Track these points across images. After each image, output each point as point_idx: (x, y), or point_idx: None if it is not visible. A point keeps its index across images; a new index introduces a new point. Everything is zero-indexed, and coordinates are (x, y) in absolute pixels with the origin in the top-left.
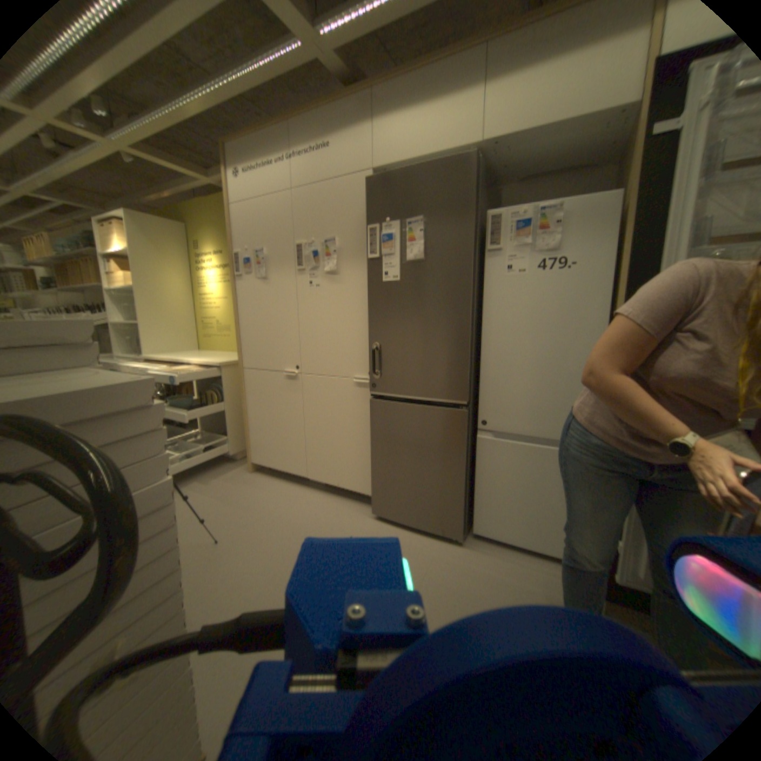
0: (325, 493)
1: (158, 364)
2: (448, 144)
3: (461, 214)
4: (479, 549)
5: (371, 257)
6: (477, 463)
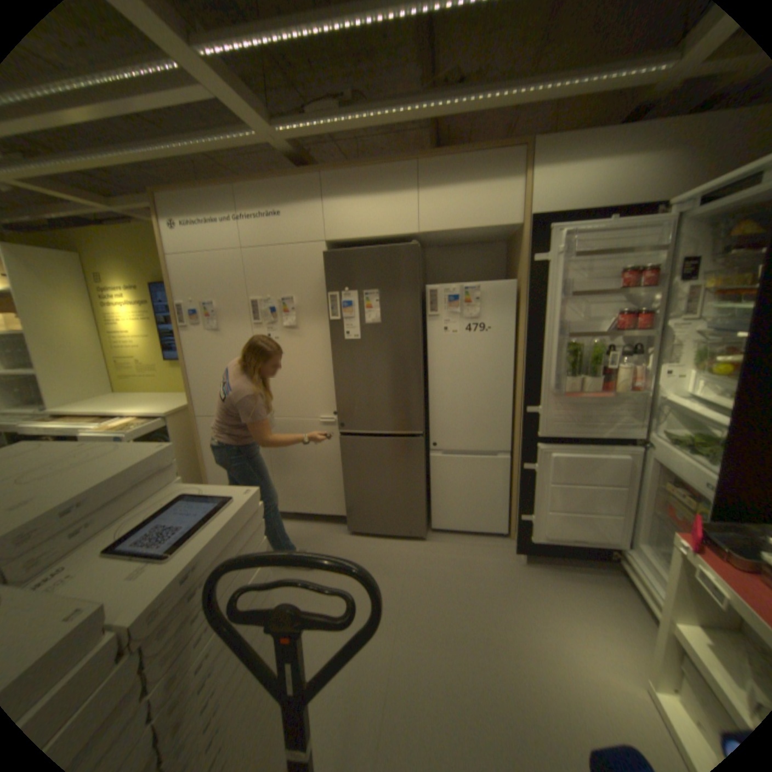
0: (297, 521)
1: (76, 419)
2: (392, 232)
3: (409, 291)
4: (438, 541)
5: (333, 319)
6: (430, 475)
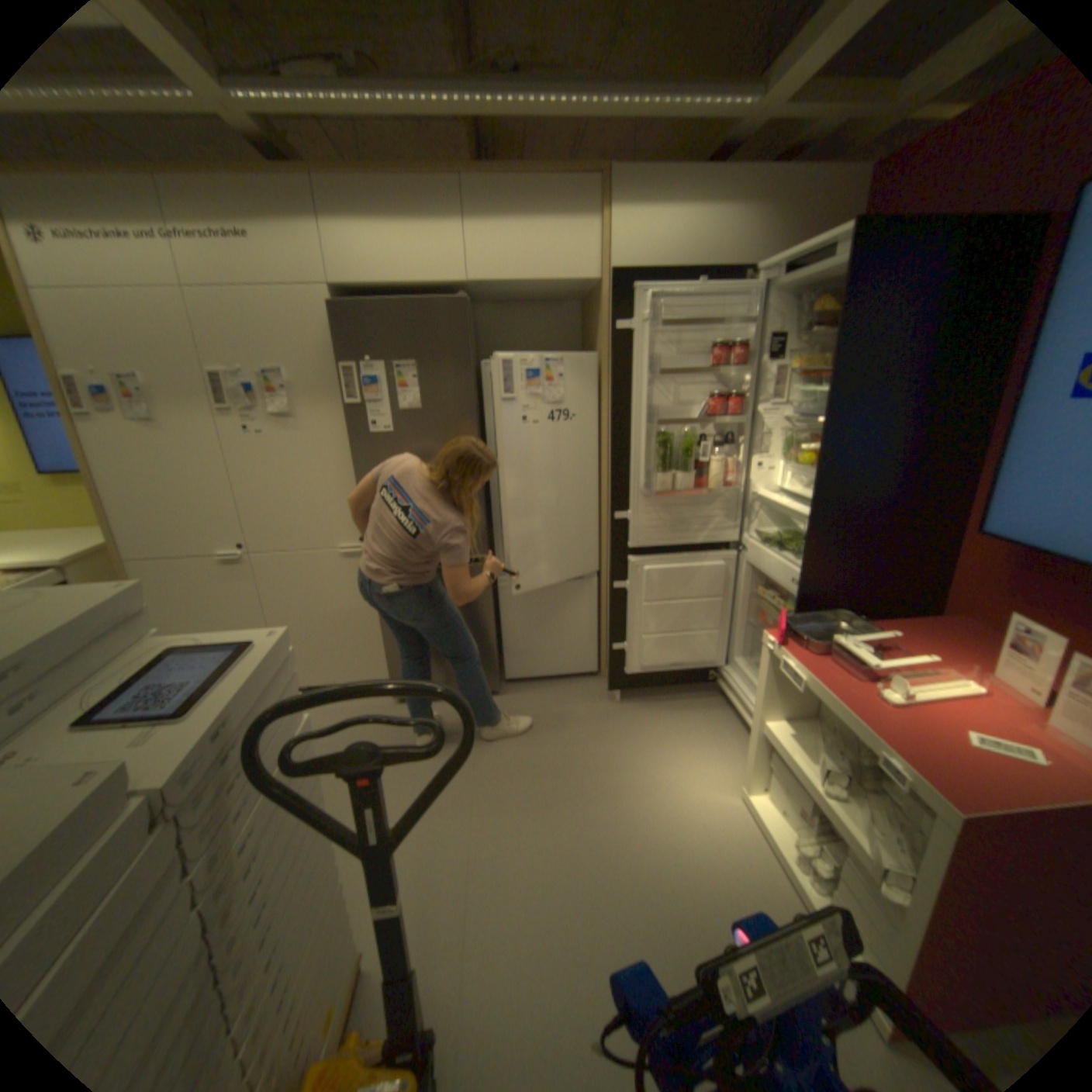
0: None
1: None
2: (429, 278)
3: (459, 364)
4: (515, 692)
5: (350, 403)
6: (500, 611)
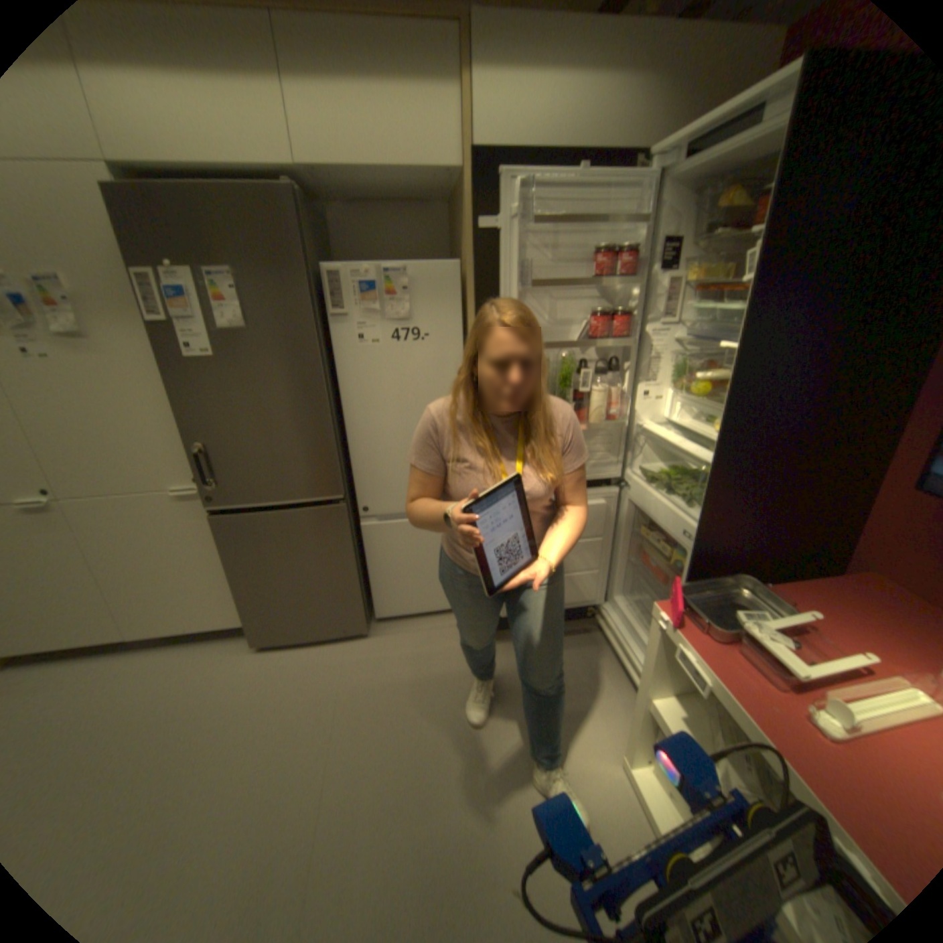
0: (164, 648)
1: None
2: (243, 157)
3: (288, 271)
4: (384, 633)
5: (152, 320)
6: (365, 550)
